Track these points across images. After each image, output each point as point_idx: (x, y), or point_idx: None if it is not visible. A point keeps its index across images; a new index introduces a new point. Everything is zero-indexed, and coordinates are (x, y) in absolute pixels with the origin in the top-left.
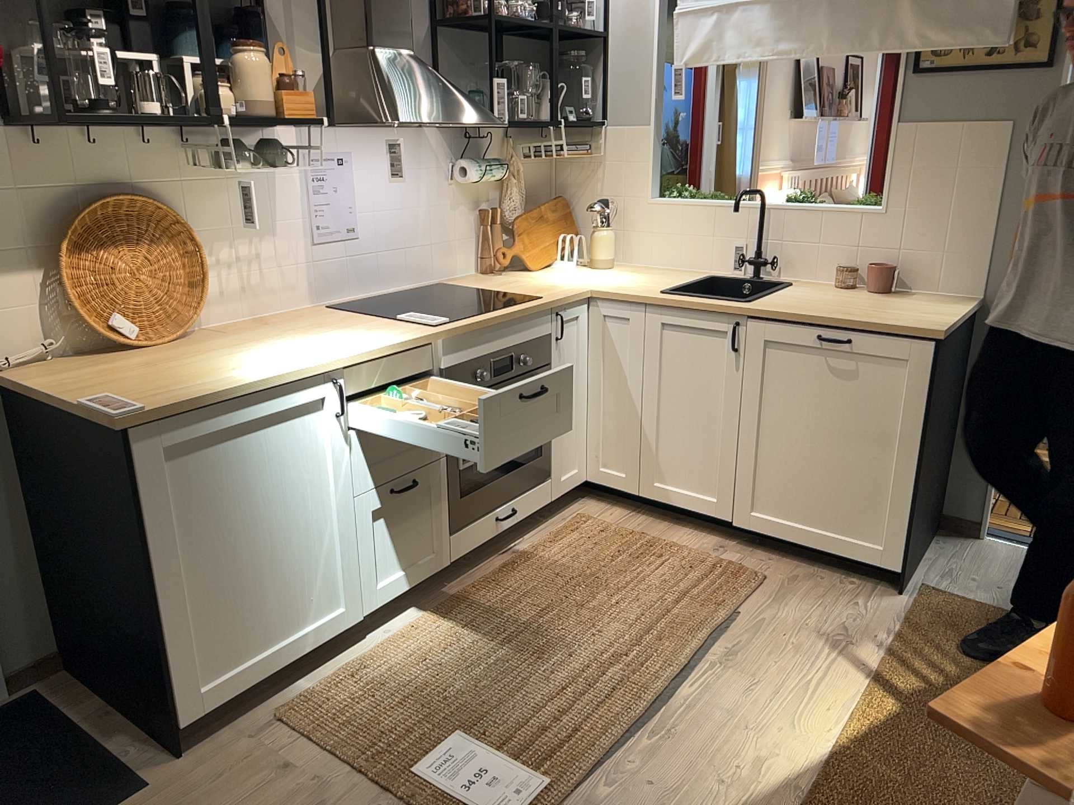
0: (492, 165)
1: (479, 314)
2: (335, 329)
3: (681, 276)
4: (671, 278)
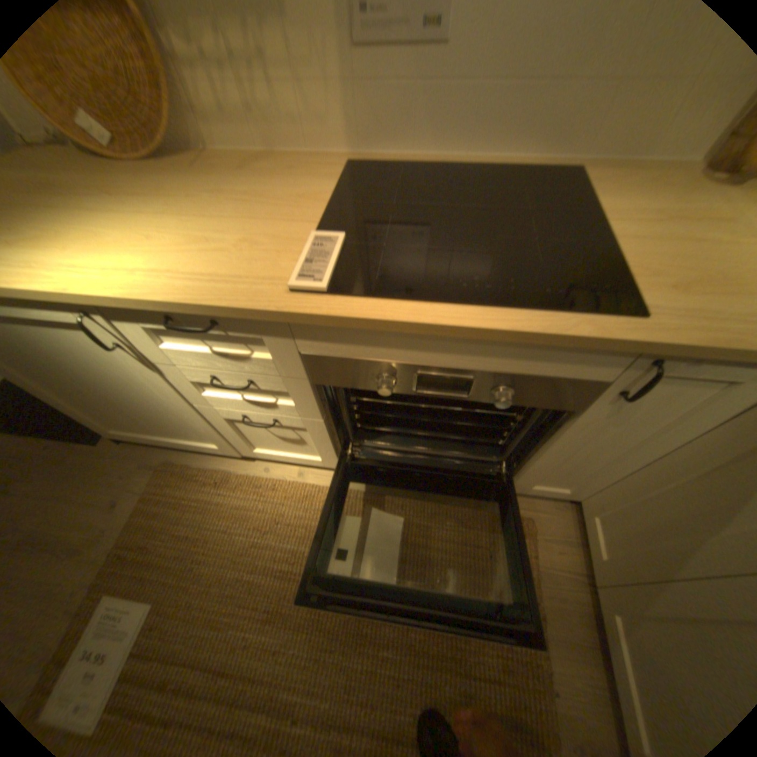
0: None
1: (409, 298)
2: (238, 211)
3: None
4: None
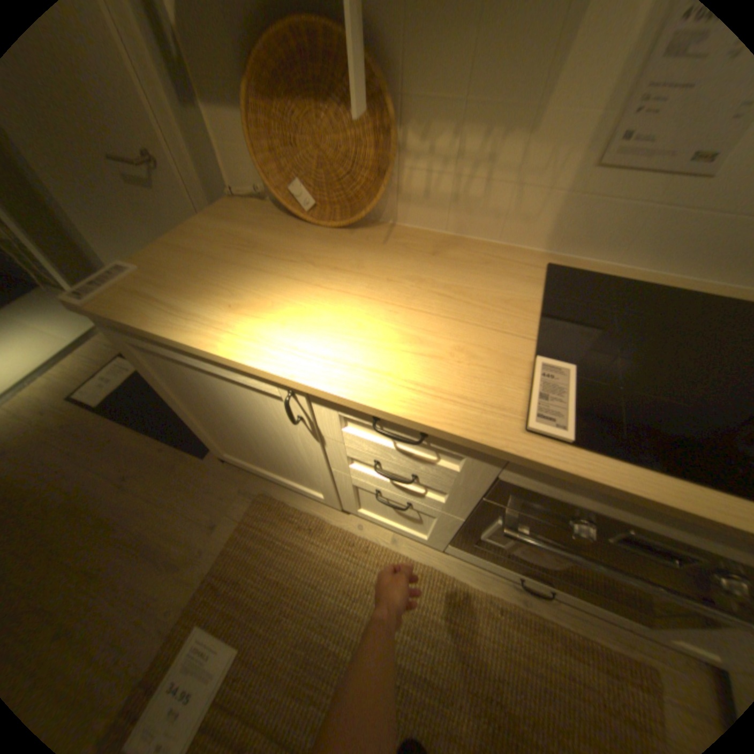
0: None
1: (676, 475)
2: (447, 311)
3: None
4: None
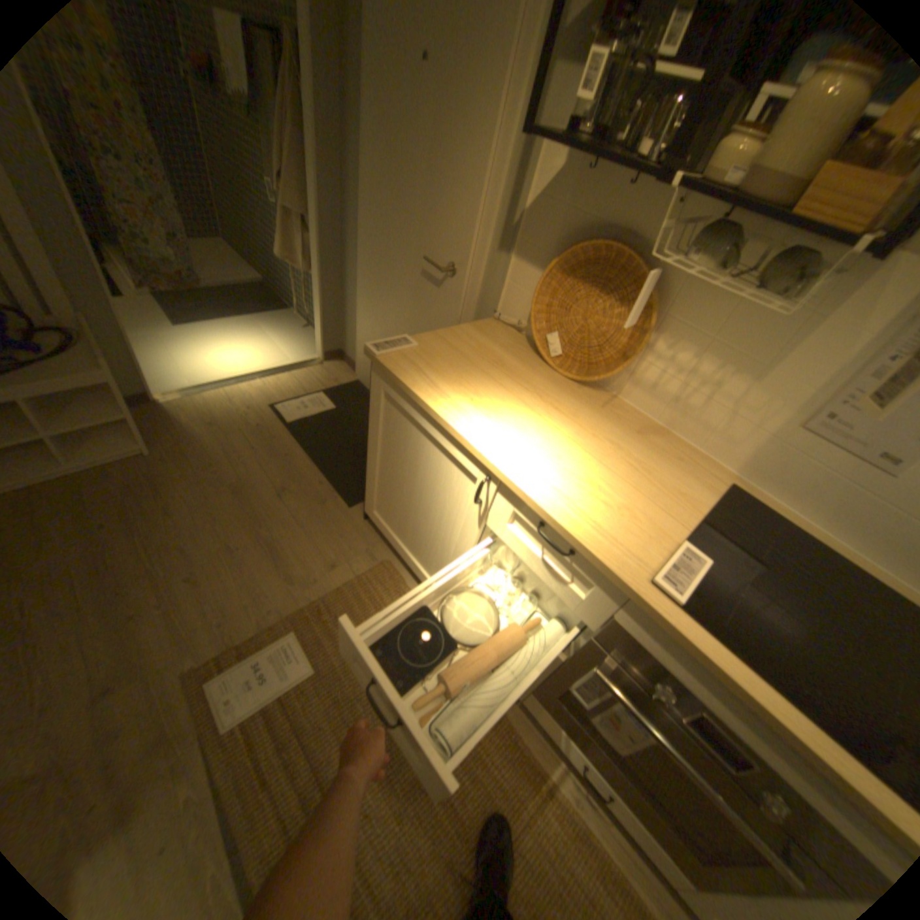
0: None
1: (749, 666)
2: (629, 479)
3: None
4: None
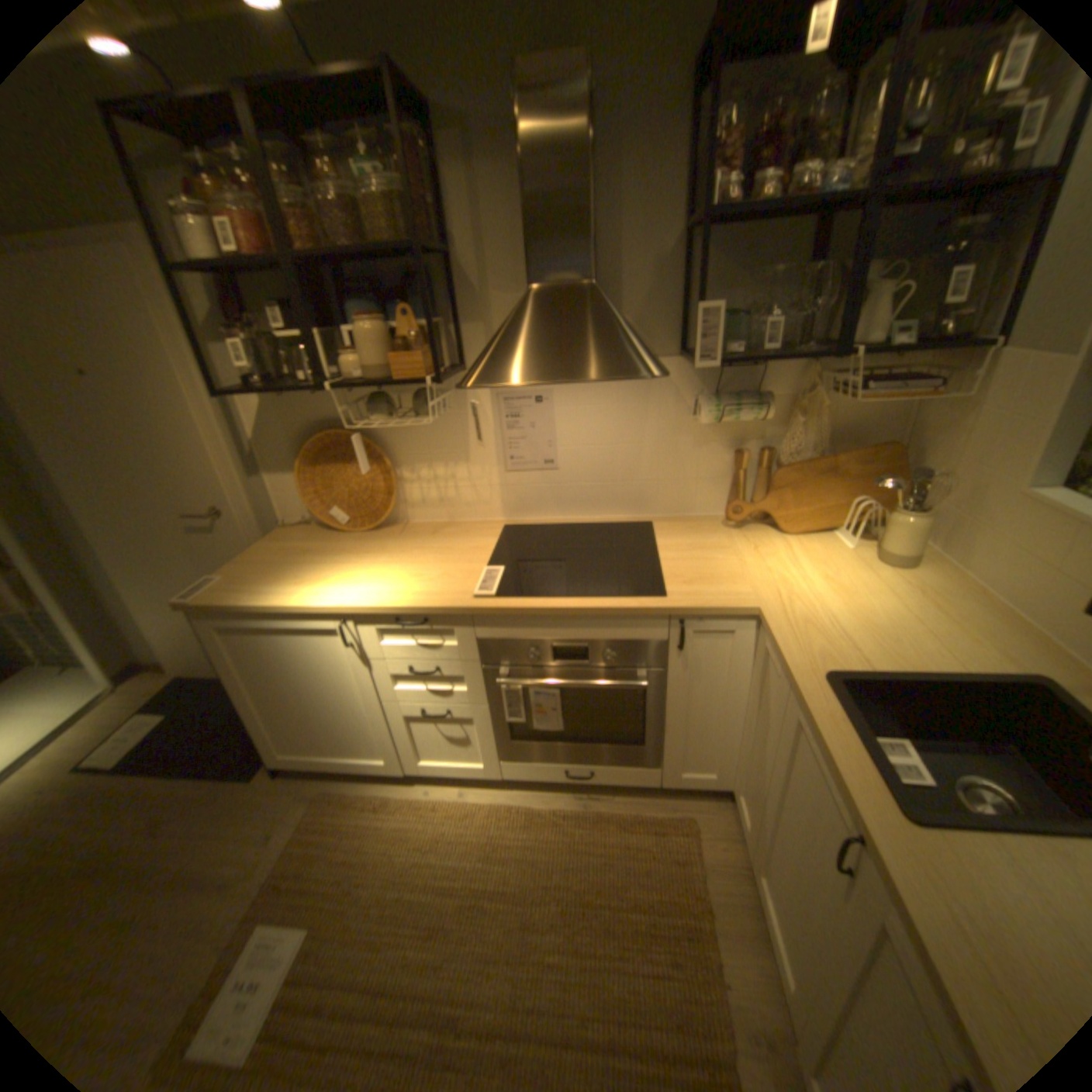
0: (741, 403)
1: (540, 598)
2: (436, 561)
3: (979, 646)
4: (952, 640)
